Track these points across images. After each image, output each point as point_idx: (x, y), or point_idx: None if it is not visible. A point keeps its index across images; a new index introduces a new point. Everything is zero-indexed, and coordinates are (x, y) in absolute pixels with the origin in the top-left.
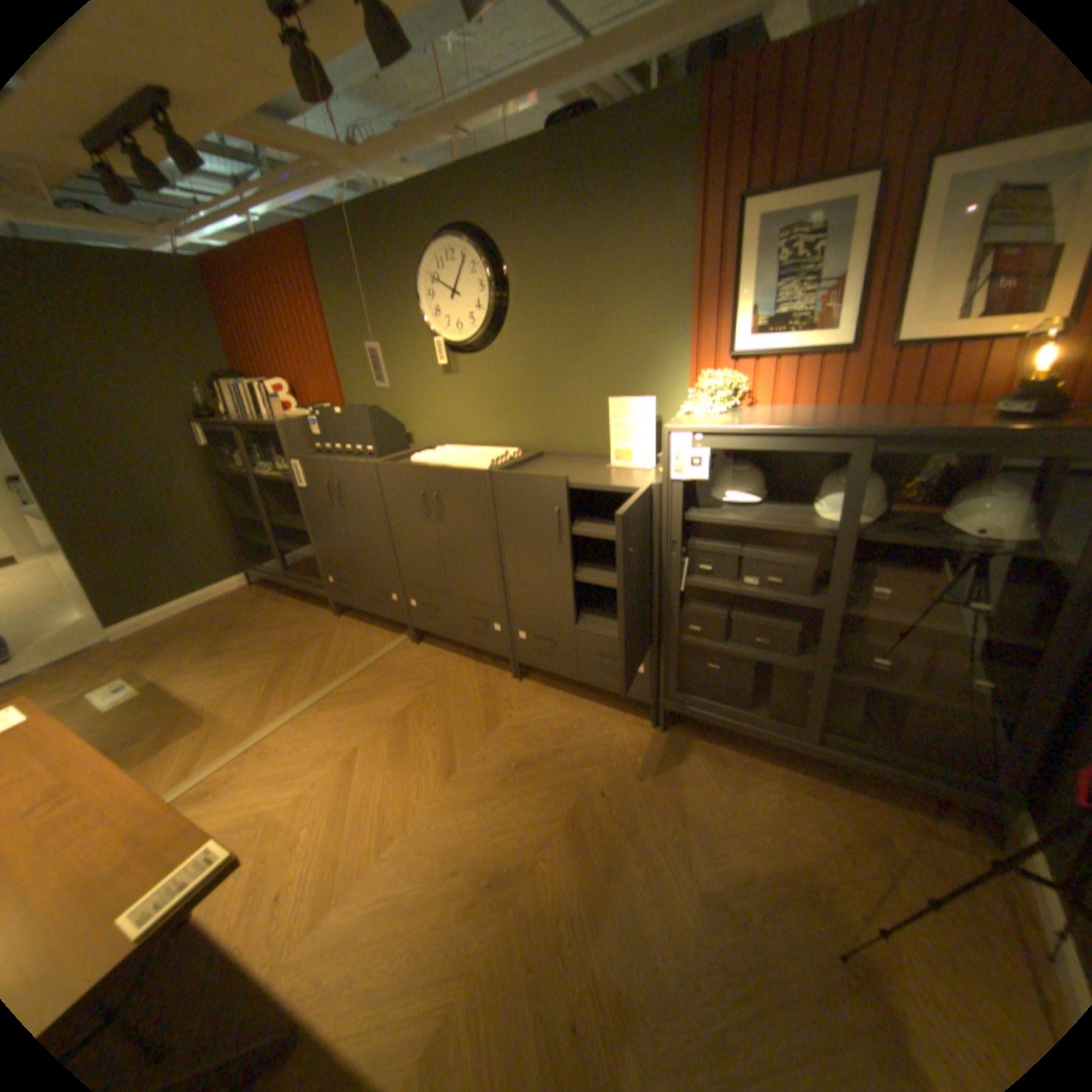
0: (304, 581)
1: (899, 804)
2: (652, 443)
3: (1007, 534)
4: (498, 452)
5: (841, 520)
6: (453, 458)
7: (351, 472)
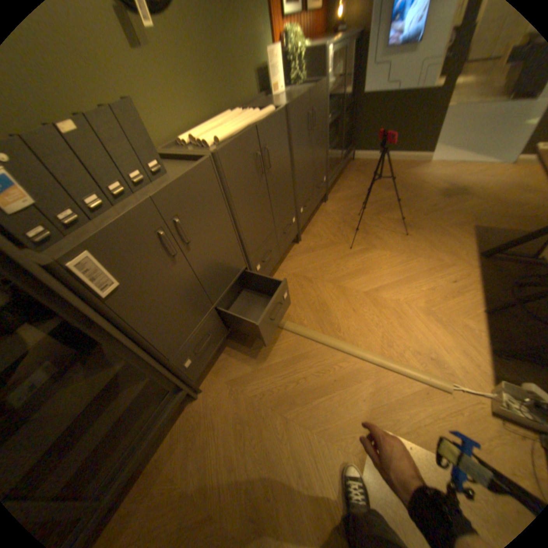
0: (137, 442)
1: (344, 169)
2: (282, 74)
3: (345, 71)
4: (236, 111)
5: (333, 81)
6: (237, 122)
7: (190, 187)
